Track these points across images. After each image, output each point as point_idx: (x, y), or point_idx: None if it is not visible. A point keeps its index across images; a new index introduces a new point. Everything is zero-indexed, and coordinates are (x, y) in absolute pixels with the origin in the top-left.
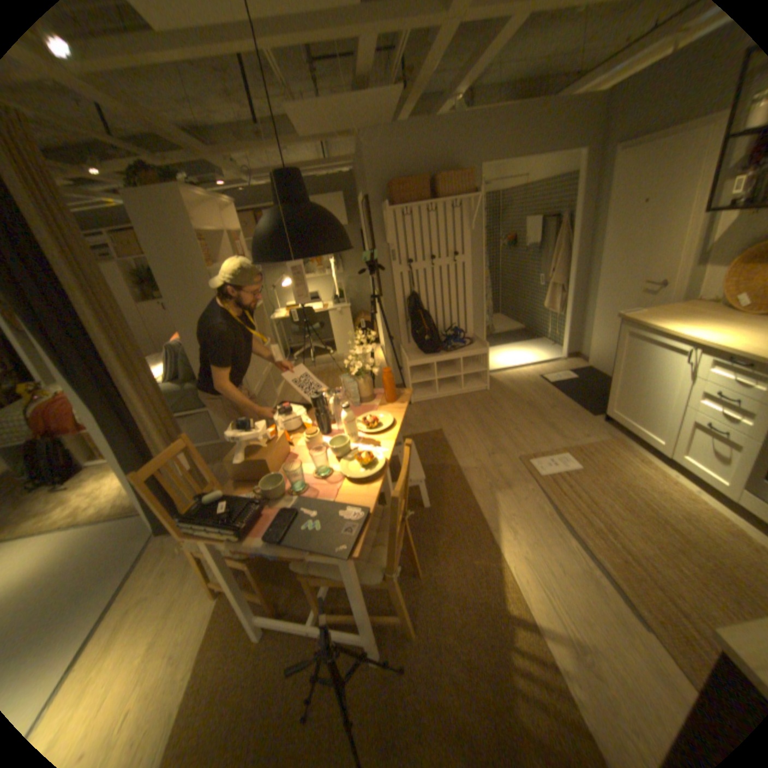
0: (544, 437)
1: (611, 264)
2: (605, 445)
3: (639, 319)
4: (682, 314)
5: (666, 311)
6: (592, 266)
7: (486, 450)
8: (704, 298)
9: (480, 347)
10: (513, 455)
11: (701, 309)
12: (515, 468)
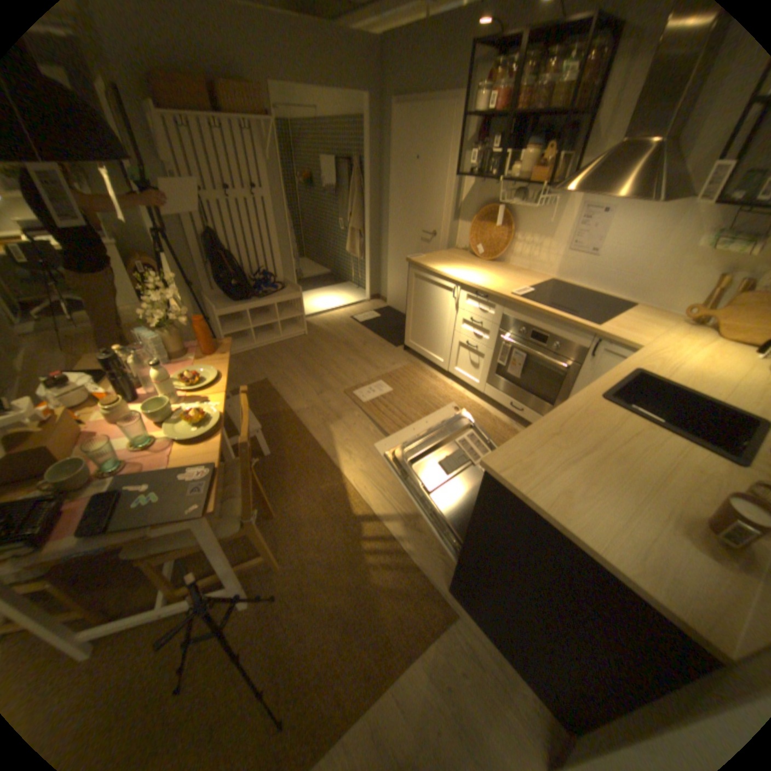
0: (361, 370)
1: (396, 214)
2: (405, 369)
3: (420, 263)
4: (446, 260)
5: (436, 257)
6: (382, 214)
7: (314, 390)
8: (458, 247)
9: (293, 291)
10: (338, 390)
11: (457, 256)
12: (341, 401)
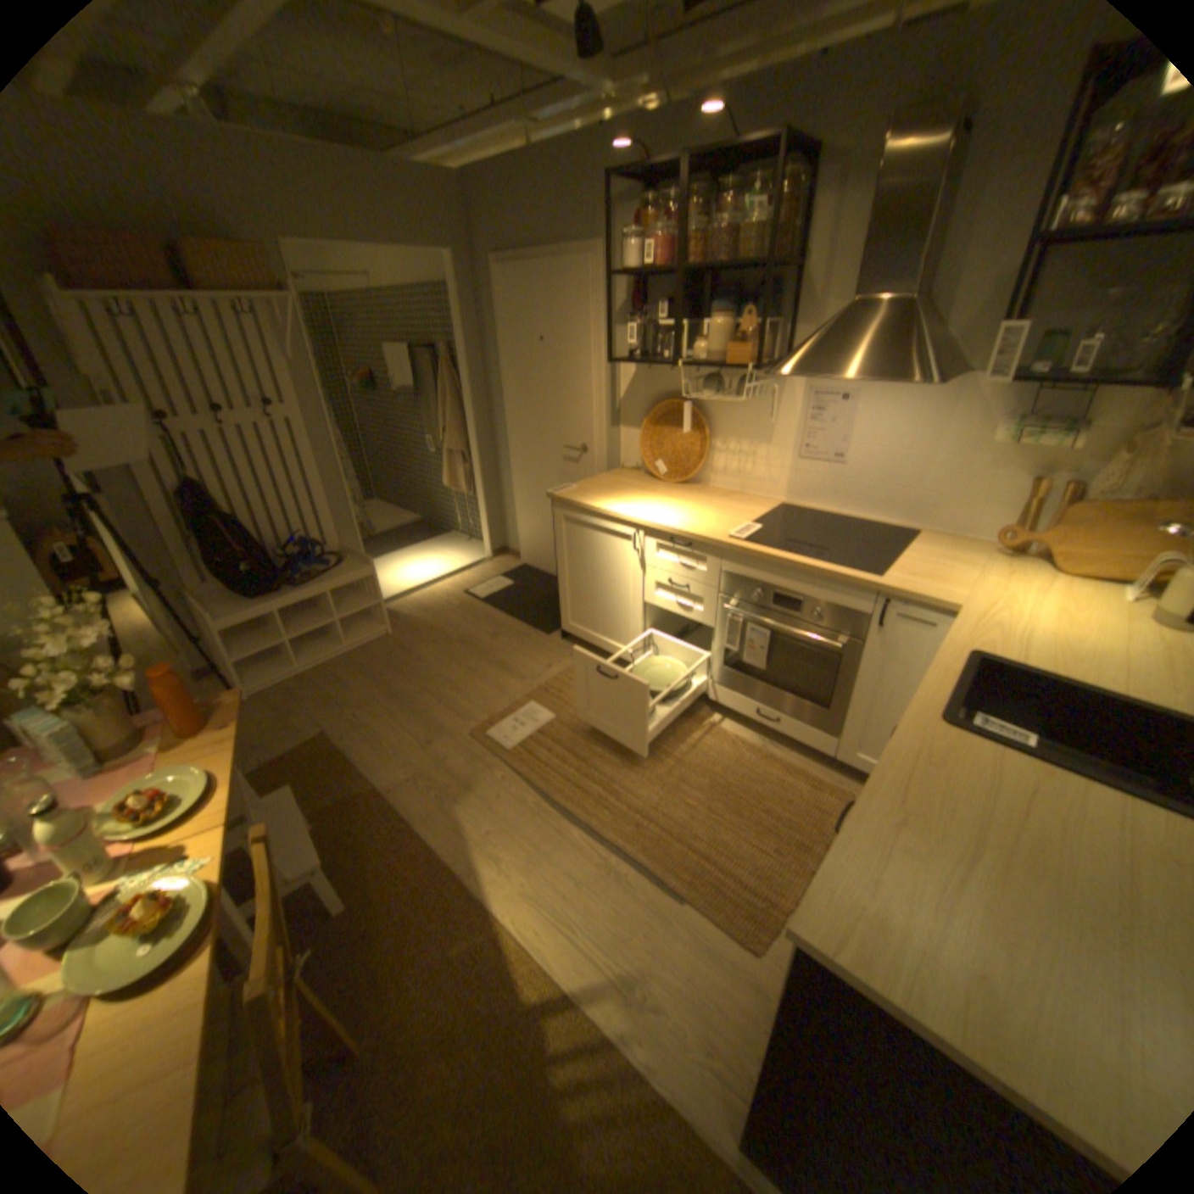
0: (495, 688)
1: (518, 424)
2: (571, 674)
3: (572, 500)
4: (612, 489)
5: (595, 486)
6: (495, 426)
7: (414, 741)
8: (625, 466)
9: (358, 566)
10: (459, 733)
11: (627, 480)
12: (467, 754)
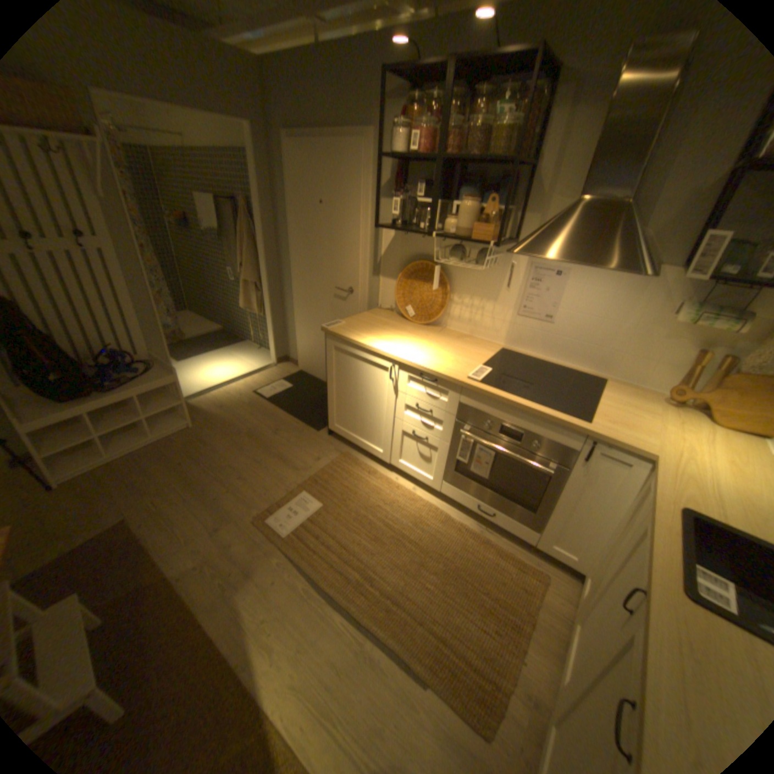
0: (274, 478)
1: (300, 266)
2: (335, 466)
3: (341, 334)
4: (373, 326)
5: (359, 322)
6: (282, 265)
7: (204, 528)
8: (382, 307)
9: (163, 374)
10: (243, 521)
11: (384, 319)
12: (248, 541)
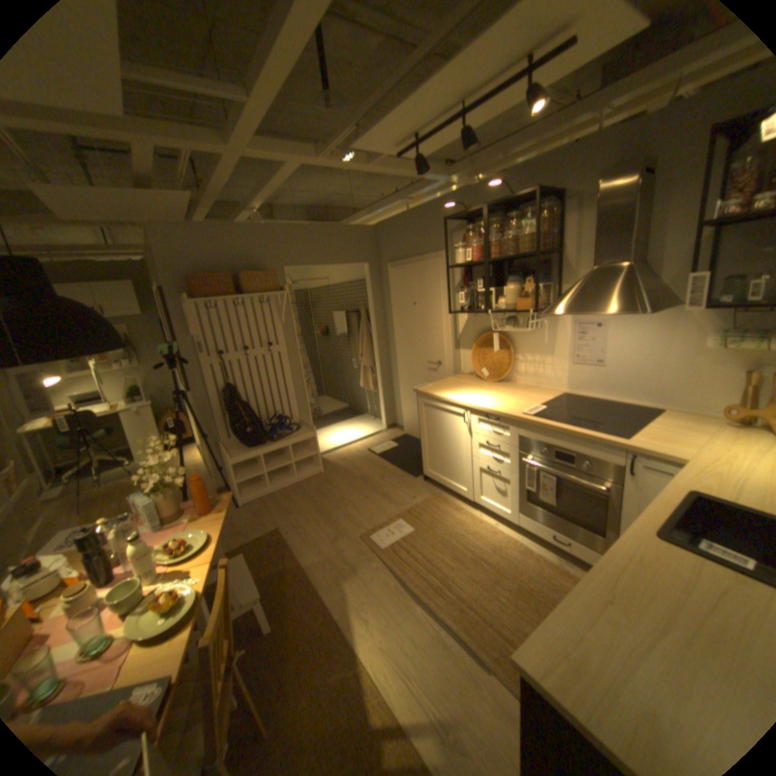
0: (379, 509)
1: (402, 350)
2: (427, 503)
3: (427, 392)
4: (453, 386)
5: (443, 384)
6: (390, 351)
7: (327, 538)
8: (463, 372)
9: (307, 431)
10: (354, 536)
11: (464, 380)
12: (357, 550)
